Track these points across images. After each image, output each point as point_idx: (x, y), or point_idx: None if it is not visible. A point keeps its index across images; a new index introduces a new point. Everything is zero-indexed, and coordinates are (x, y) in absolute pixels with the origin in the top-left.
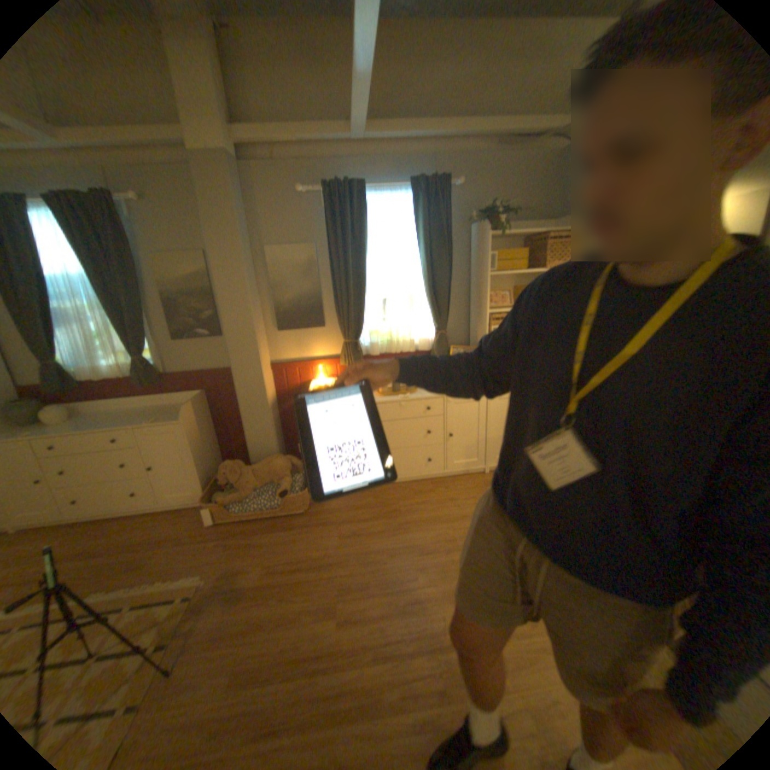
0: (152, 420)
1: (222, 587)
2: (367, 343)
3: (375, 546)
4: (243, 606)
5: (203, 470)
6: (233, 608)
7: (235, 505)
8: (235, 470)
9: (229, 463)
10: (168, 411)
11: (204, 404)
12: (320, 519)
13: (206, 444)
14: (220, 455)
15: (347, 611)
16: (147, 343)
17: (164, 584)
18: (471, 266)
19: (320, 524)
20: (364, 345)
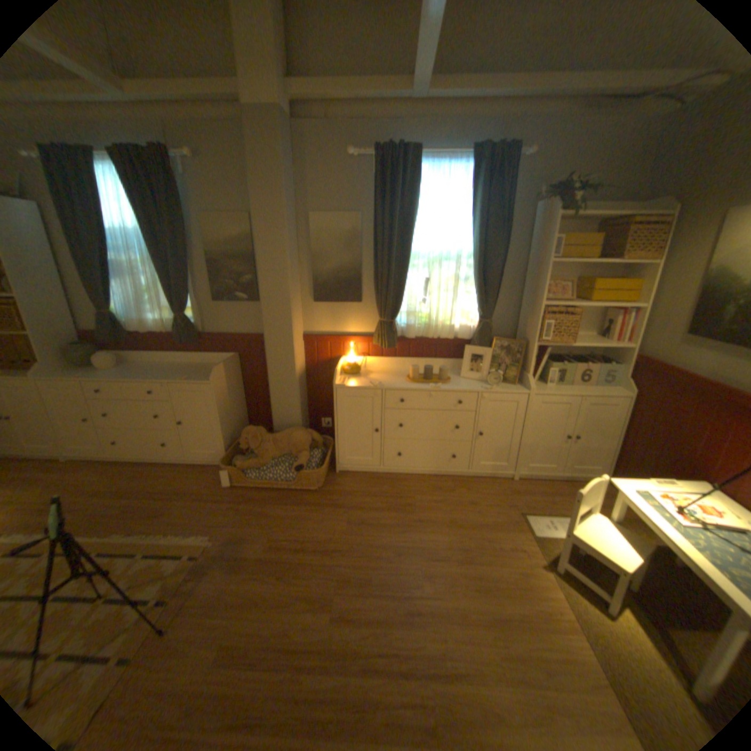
0: (185, 377)
1: (227, 554)
2: (403, 325)
3: (383, 541)
4: (243, 578)
5: (228, 432)
6: (233, 578)
7: (253, 472)
8: (257, 437)
9: (252, 429)
10: (202, 371)
11: (236, 367)
12: (332, 500)
13: (234, 407)
14: (247, 418)
15: (343, 607)
16: (190, 302)
17: (176, 539)
18: (531, 250)
19: (331, 505)
20: (400, 326)
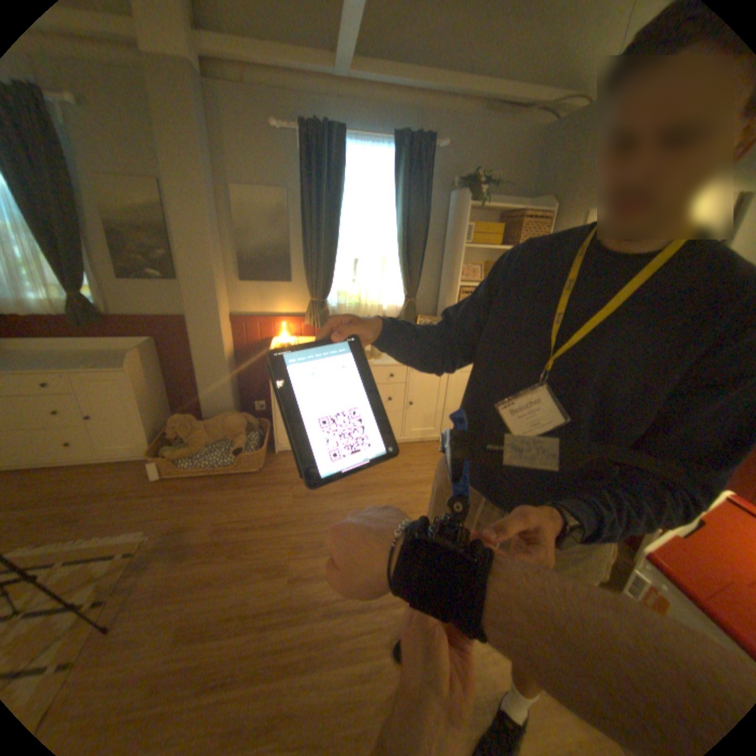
0: (91, 365)
1: (168, 544)
2: (334, 305)
3: (329, 507)
4: (190, 563)
5: (149, 423)
6: (180, 565)
7: (185, 461)
8: (186, 425)
9: (179, 417)
10: (110, 358)
11: (153, 353)
12: (275, 479)
13: (153, 396)
14: (168, 408)
15: (299, 569)
16: (87, 280)
17: (103, 539)
18: (446, 236)
19: (275, 483)
20: (331, 306)
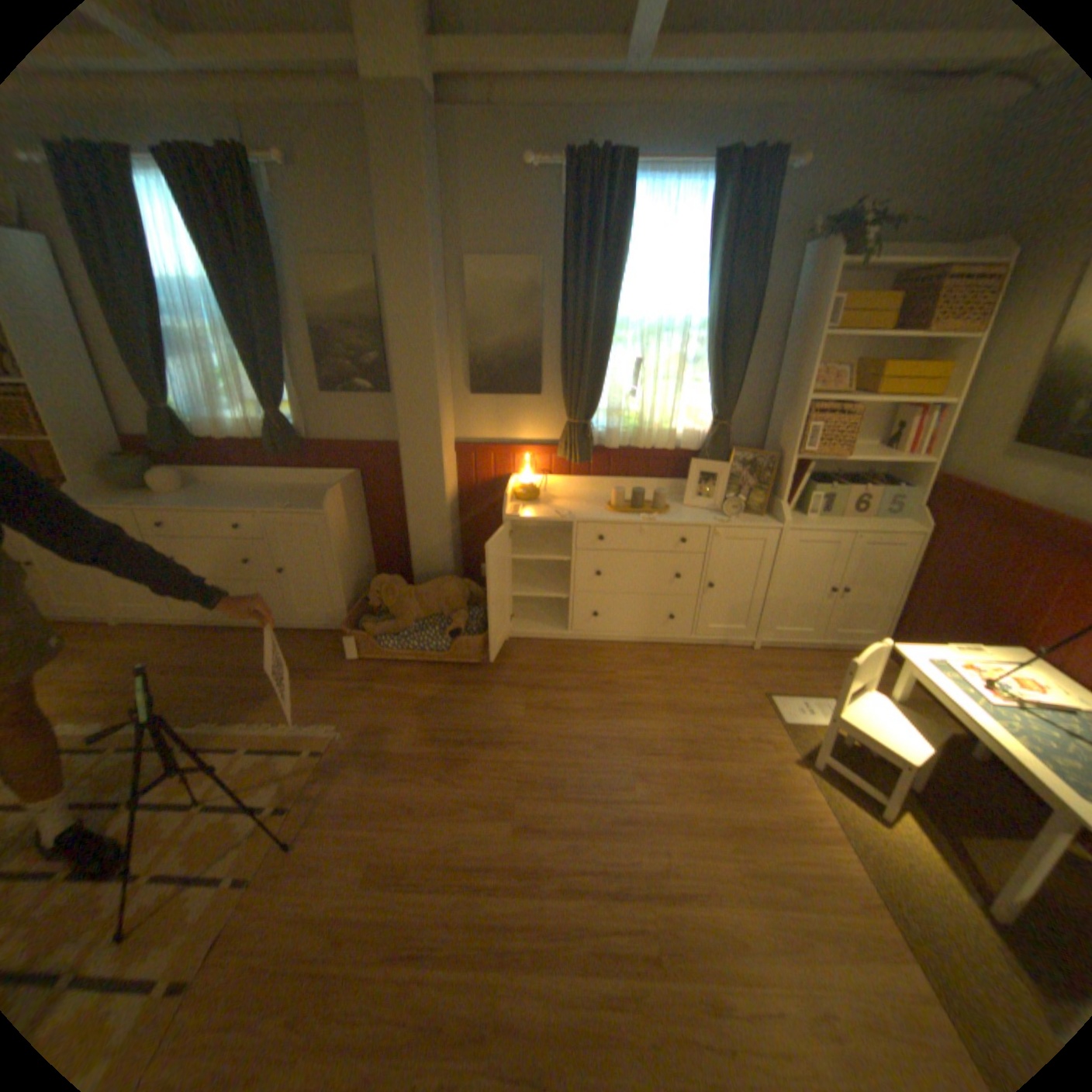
0: (287, 505)
1: (363, 748)
2: (602, 429)
3: (576, 730)
4: (388, 779)
5: (350, 583)
6: (375, 779)
7: (389, 639)
8: (392, 590)
9: (385, 579)
10: (309, 496)
11: (358, 491)
12: (502, 677)
13: (356, 548)
14: (373, 564)
15: (528, 815)
16: (287, 394)
17: (290, 729)
18: (793, 317)
19: (502, 684)
20: (597, 431)
